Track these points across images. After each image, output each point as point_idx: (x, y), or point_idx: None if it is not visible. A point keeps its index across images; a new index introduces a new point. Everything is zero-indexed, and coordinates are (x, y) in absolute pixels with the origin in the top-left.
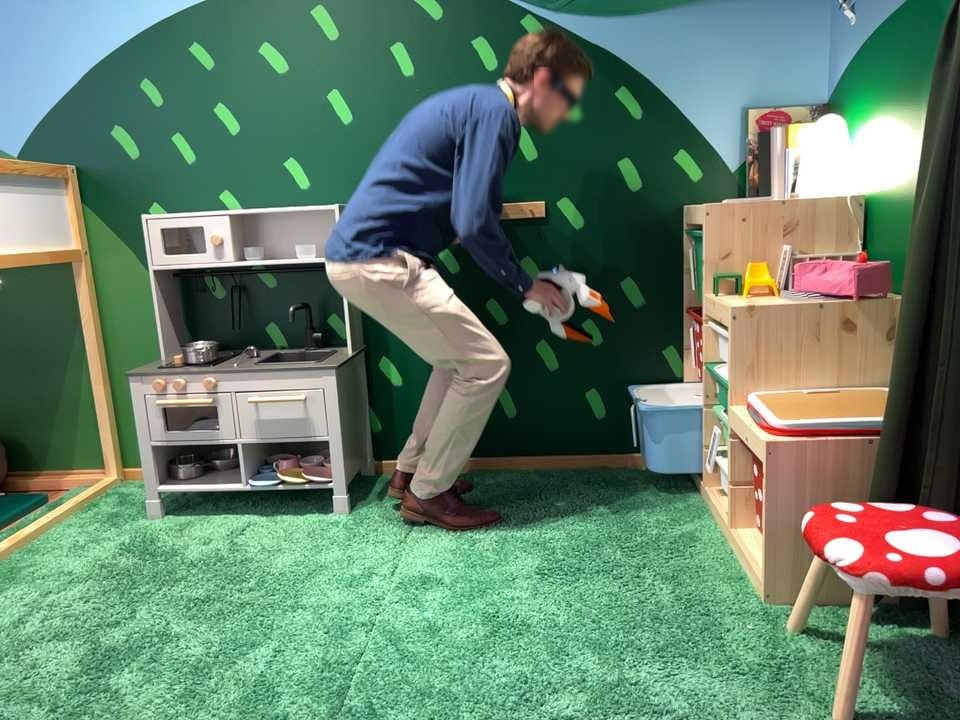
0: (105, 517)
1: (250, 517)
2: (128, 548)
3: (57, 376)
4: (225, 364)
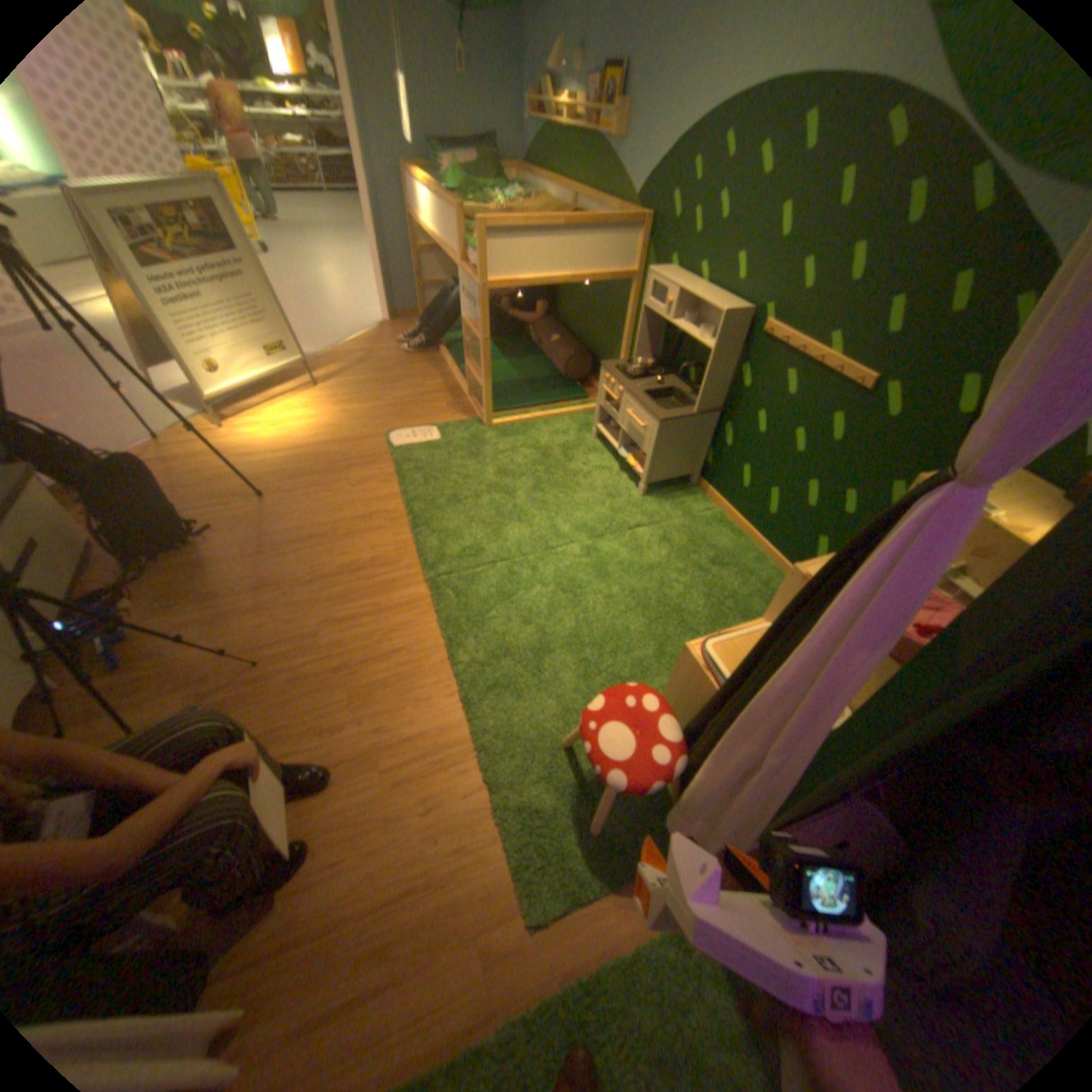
0: (583, 425)
1: (614, 466)
2: (565, 447)
3: (615, 339)
4: (643, 382)
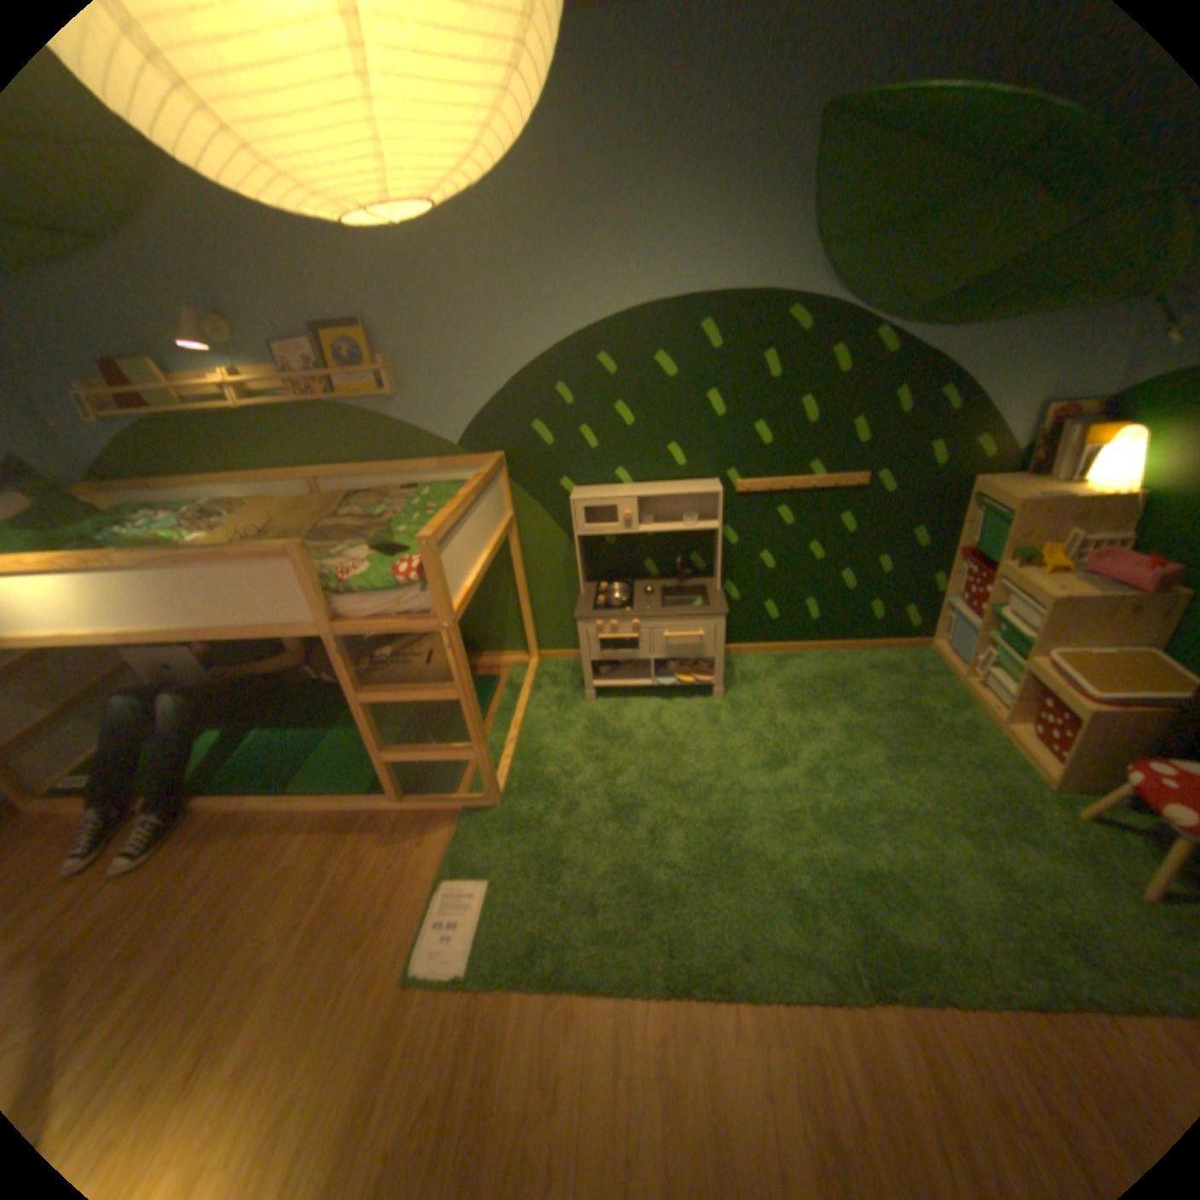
0: (554, 700)
1: (654, 700)
2: (591, 731)
3: (491, 597)
4: (631, 602)
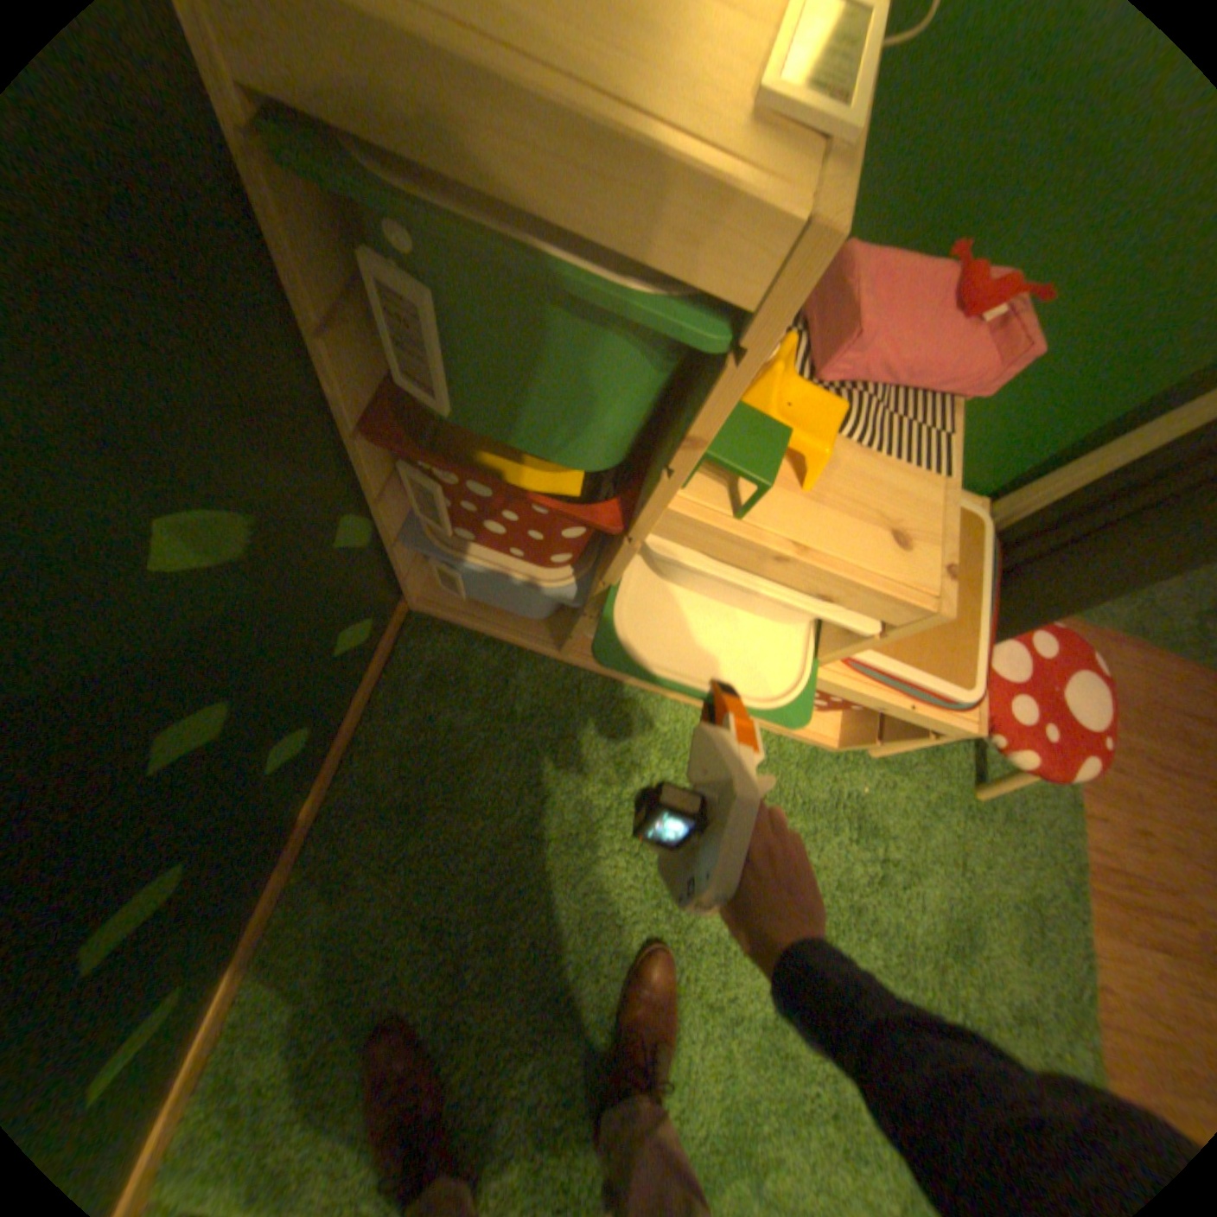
0: None
1: None
2: None
3: None
4: None
